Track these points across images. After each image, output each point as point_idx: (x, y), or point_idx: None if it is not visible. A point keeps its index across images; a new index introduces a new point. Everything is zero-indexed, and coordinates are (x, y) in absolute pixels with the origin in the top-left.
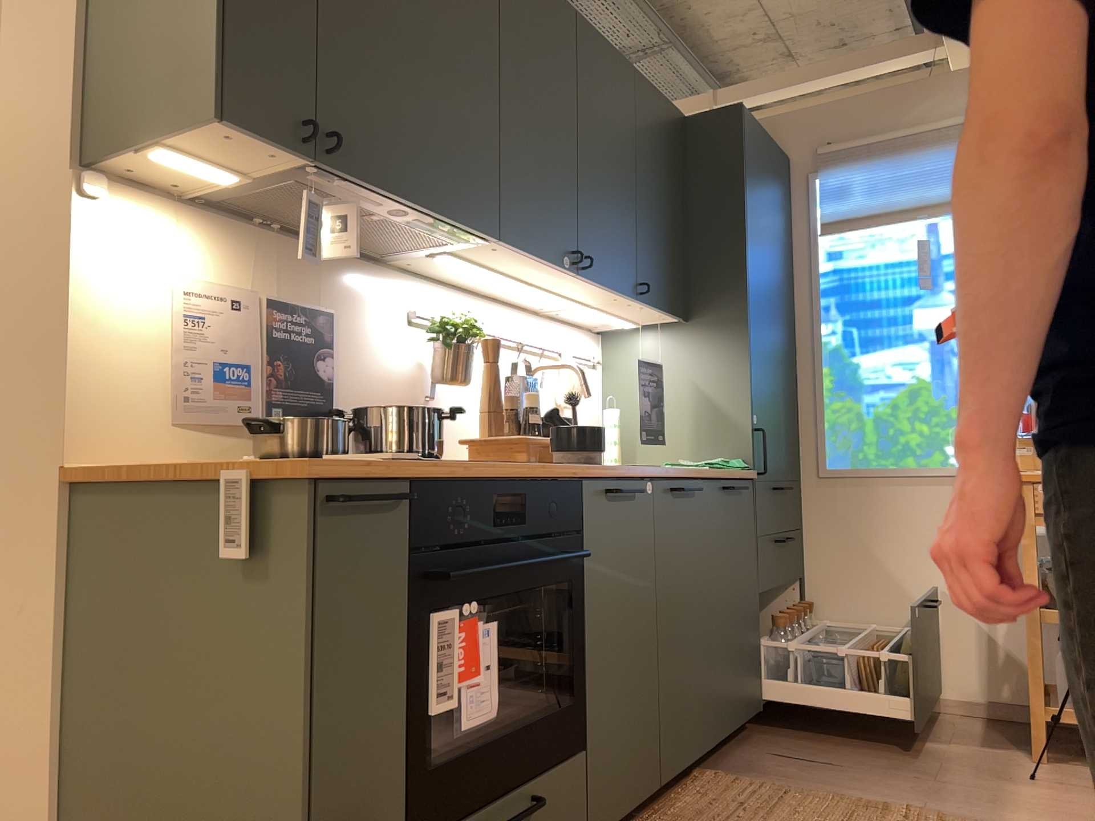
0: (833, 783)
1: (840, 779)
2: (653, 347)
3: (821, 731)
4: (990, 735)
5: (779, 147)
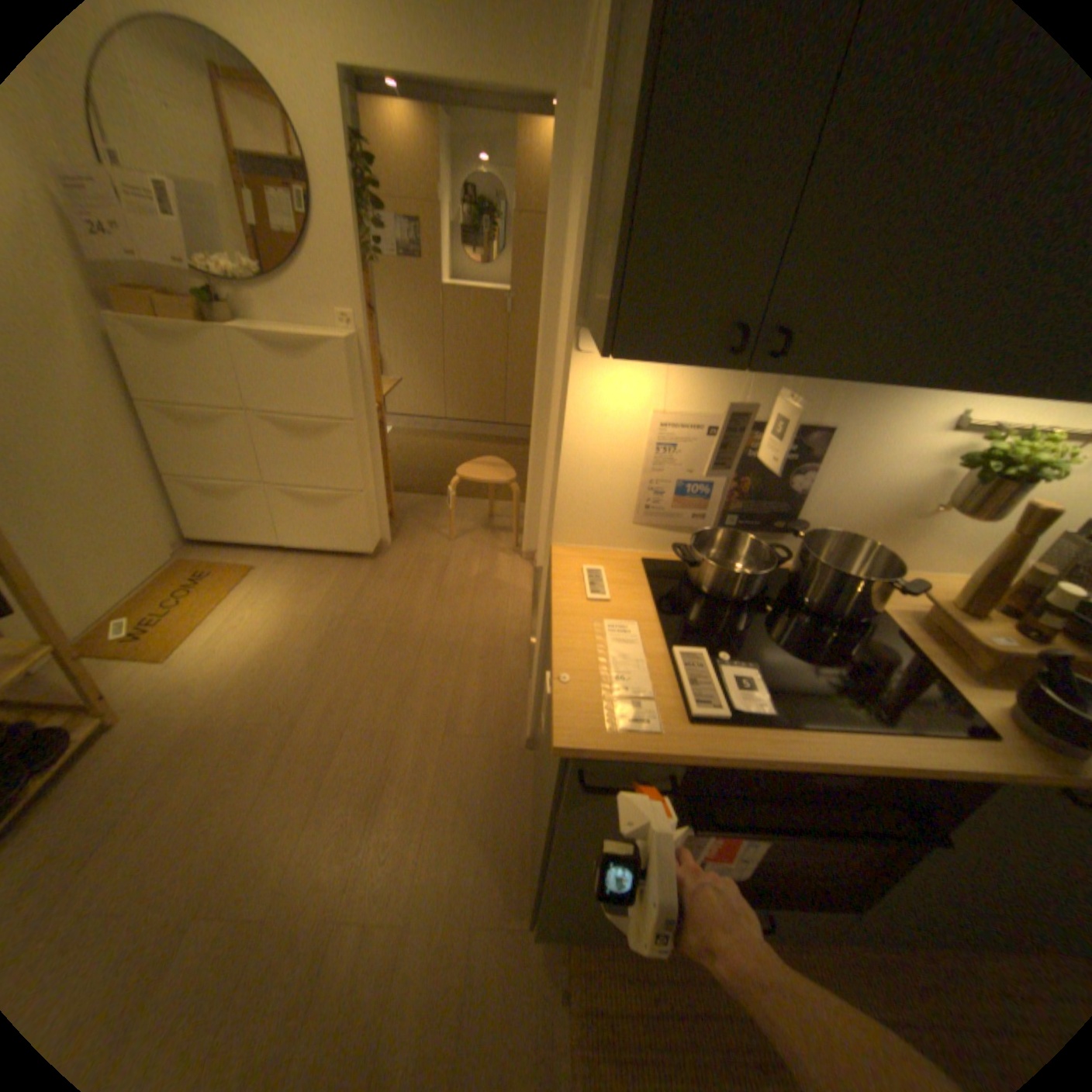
0: None
1: None
2: None
3: None
4: None
5: None
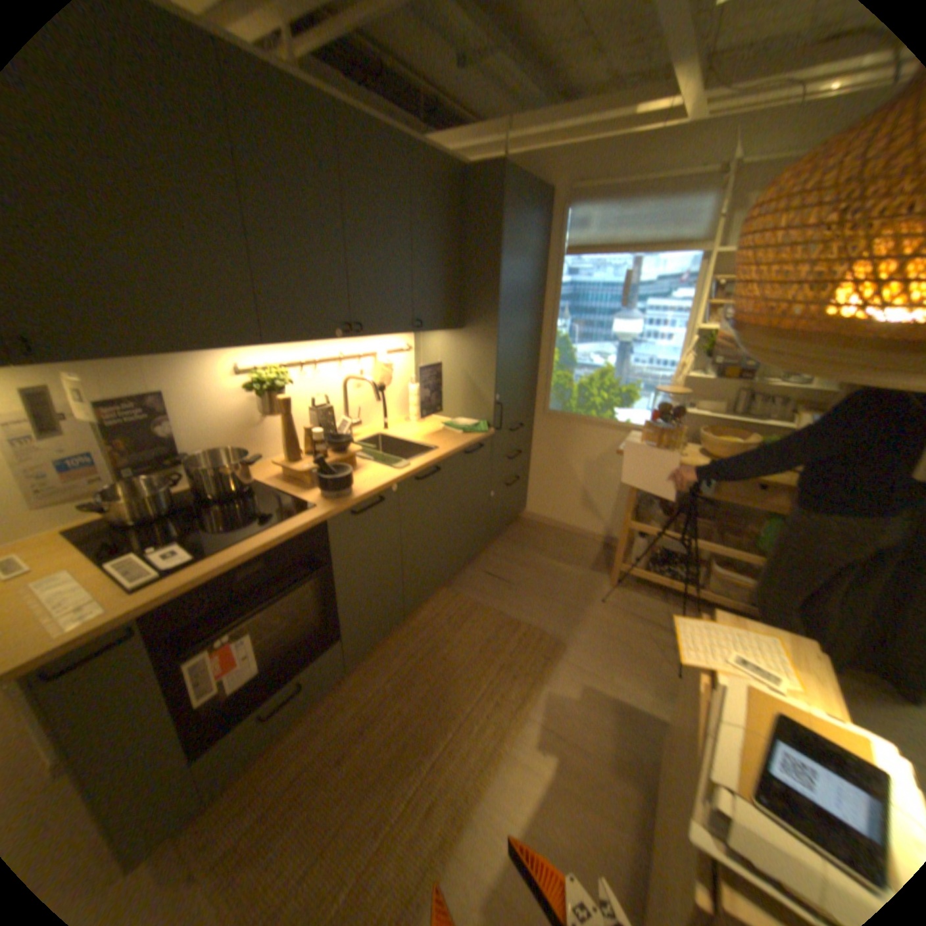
0: (502, 601)
1: (507, 597)
2: (441, 344)
3: (516, 553)
4: (598, 561)
5: (549, 177)
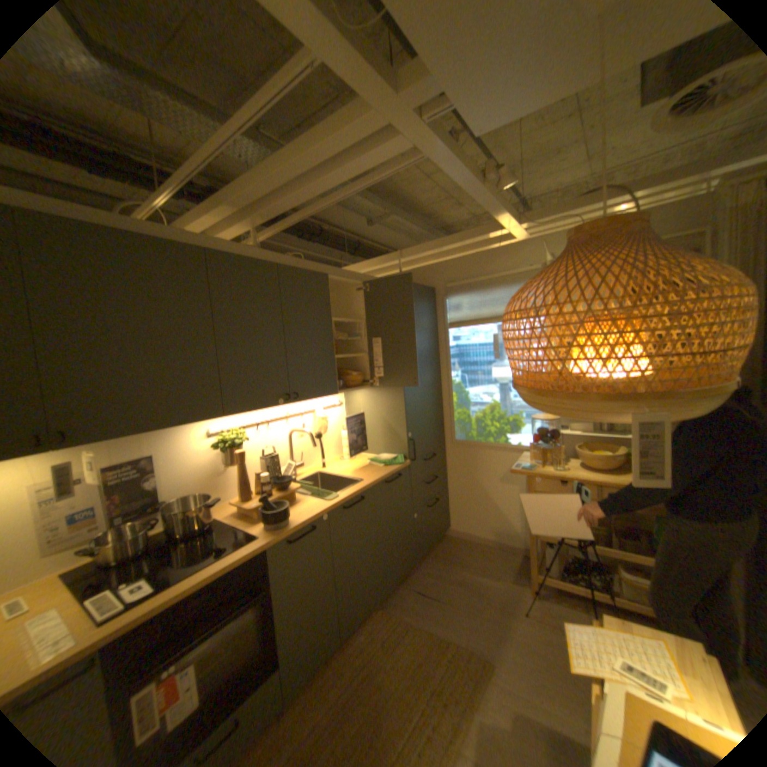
0: (432, 621)
1: (437, 616)
2: (364, 397)
3: (444, 570)
4: (520, 573)
5: (430, 281)
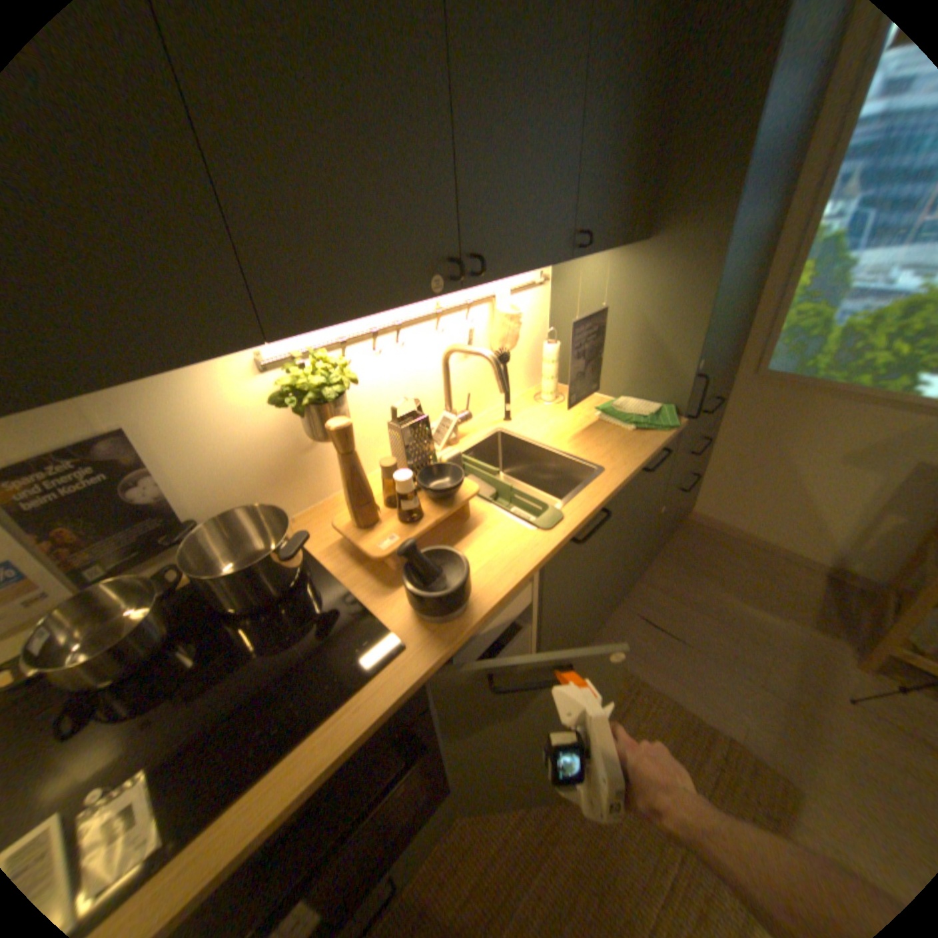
0: (678, 678)
1: (685, 671)
2: (603, 266)
3: (686, 584)
4: (826, 610)
5: None
